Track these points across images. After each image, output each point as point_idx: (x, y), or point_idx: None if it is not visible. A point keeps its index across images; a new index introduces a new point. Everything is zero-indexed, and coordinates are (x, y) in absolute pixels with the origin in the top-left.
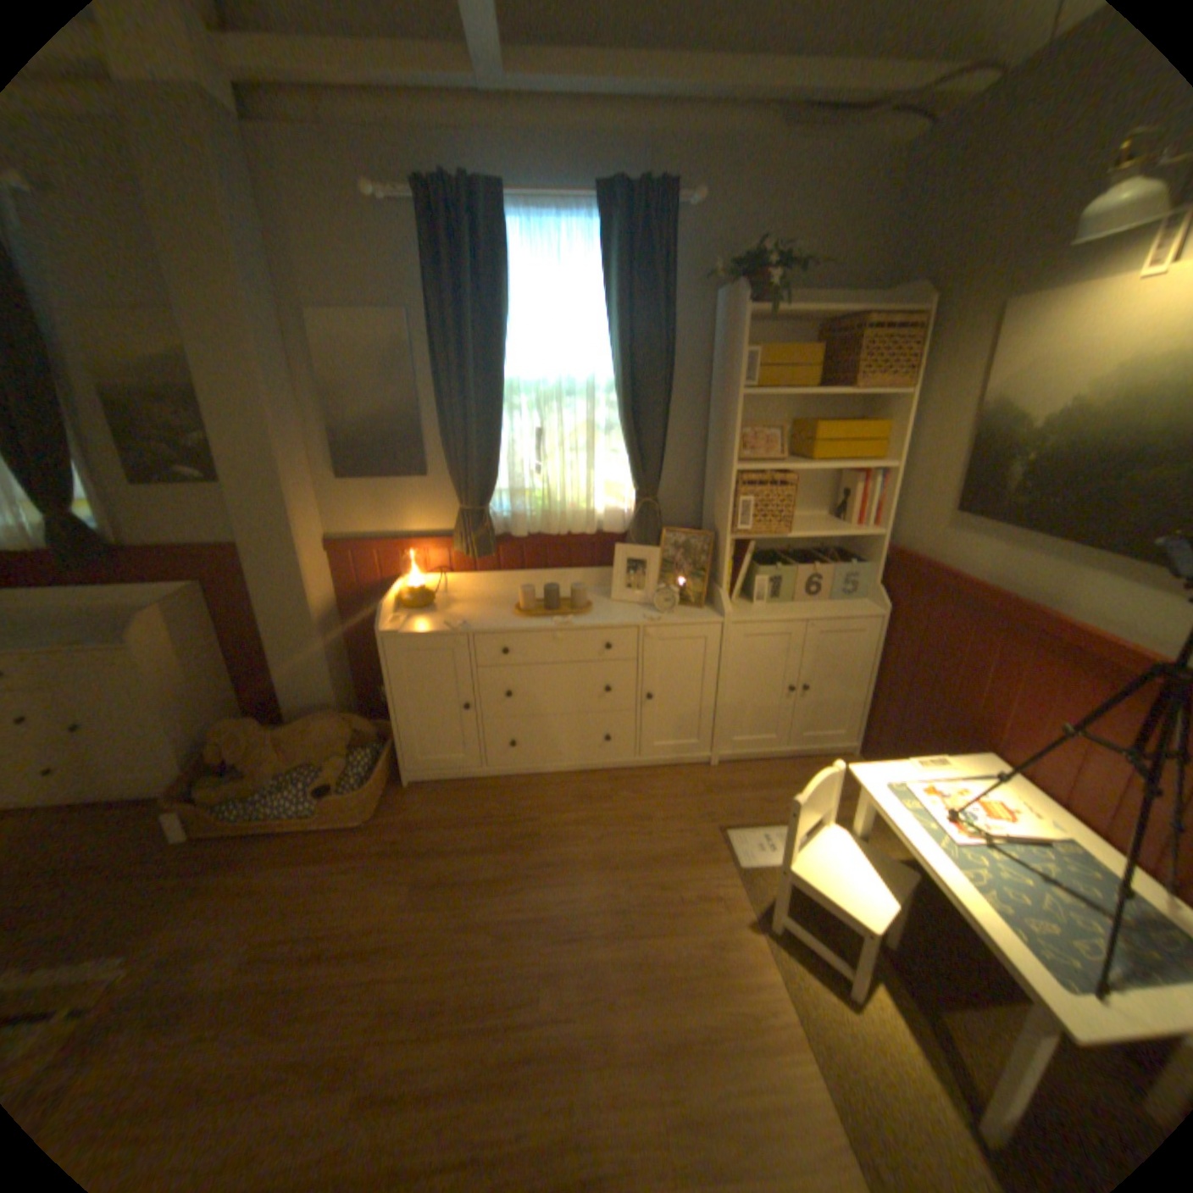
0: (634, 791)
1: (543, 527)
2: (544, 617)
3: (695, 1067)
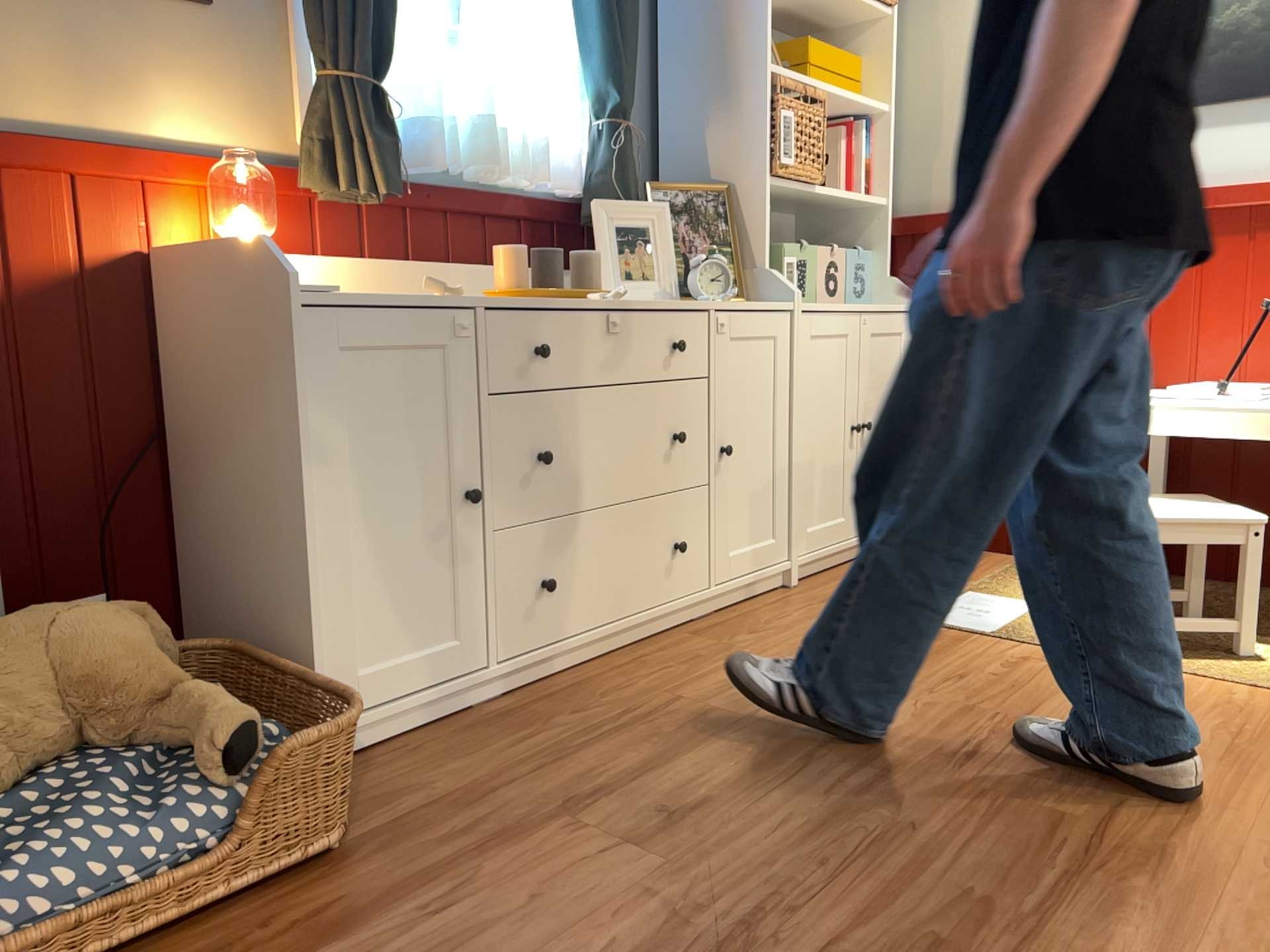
0: (746, 630)
1: (462, 159)
2: (558, 299)
3: (1262, 752)
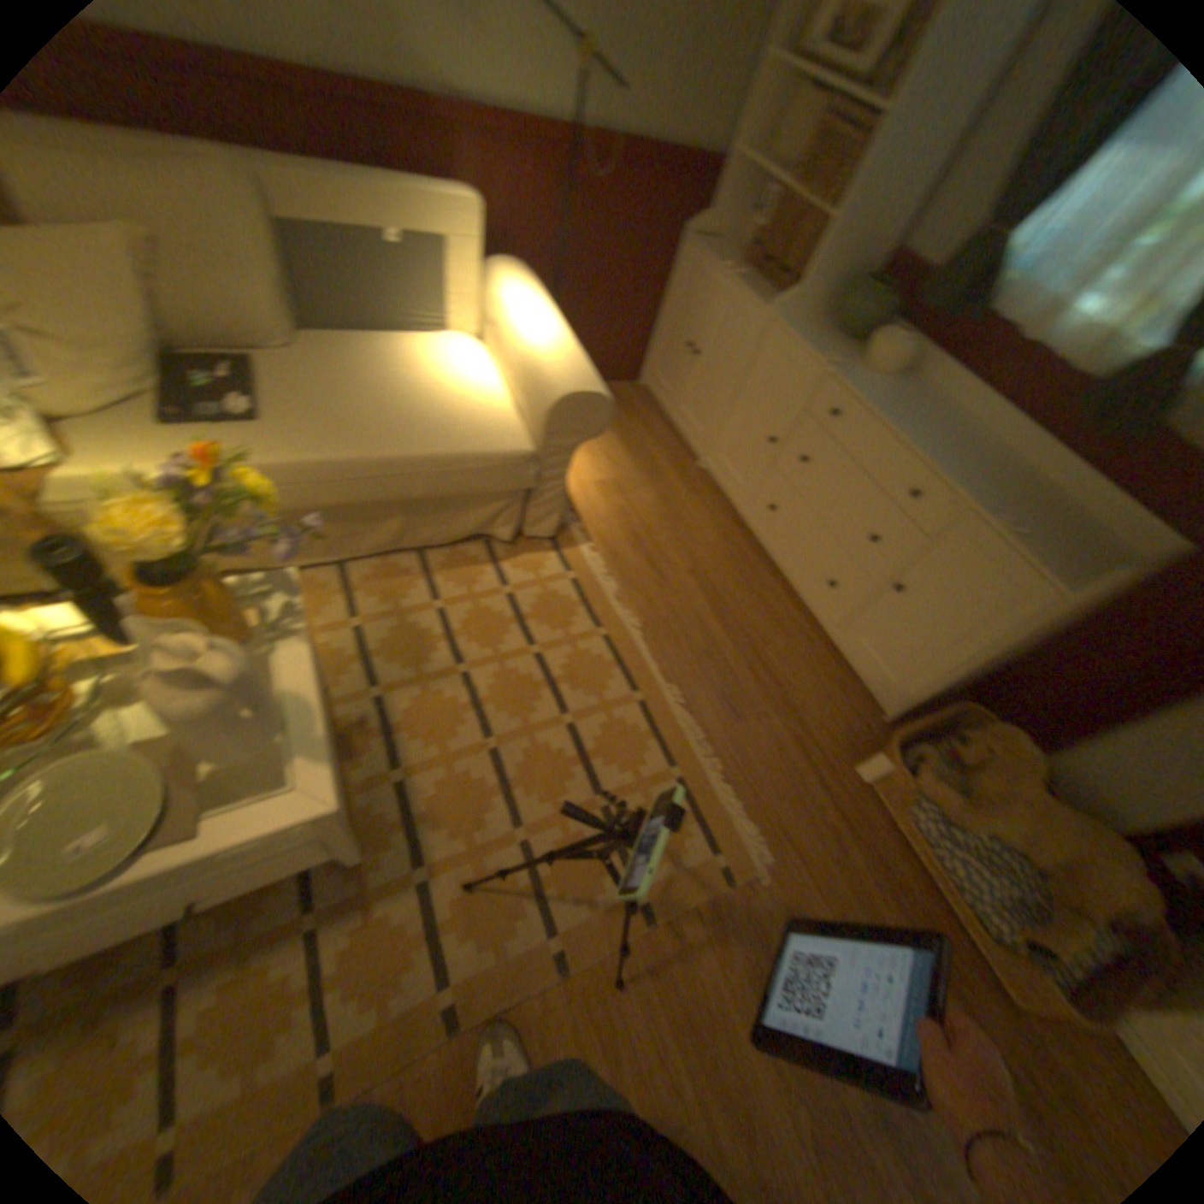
0: None
1: None
2: None
3: None
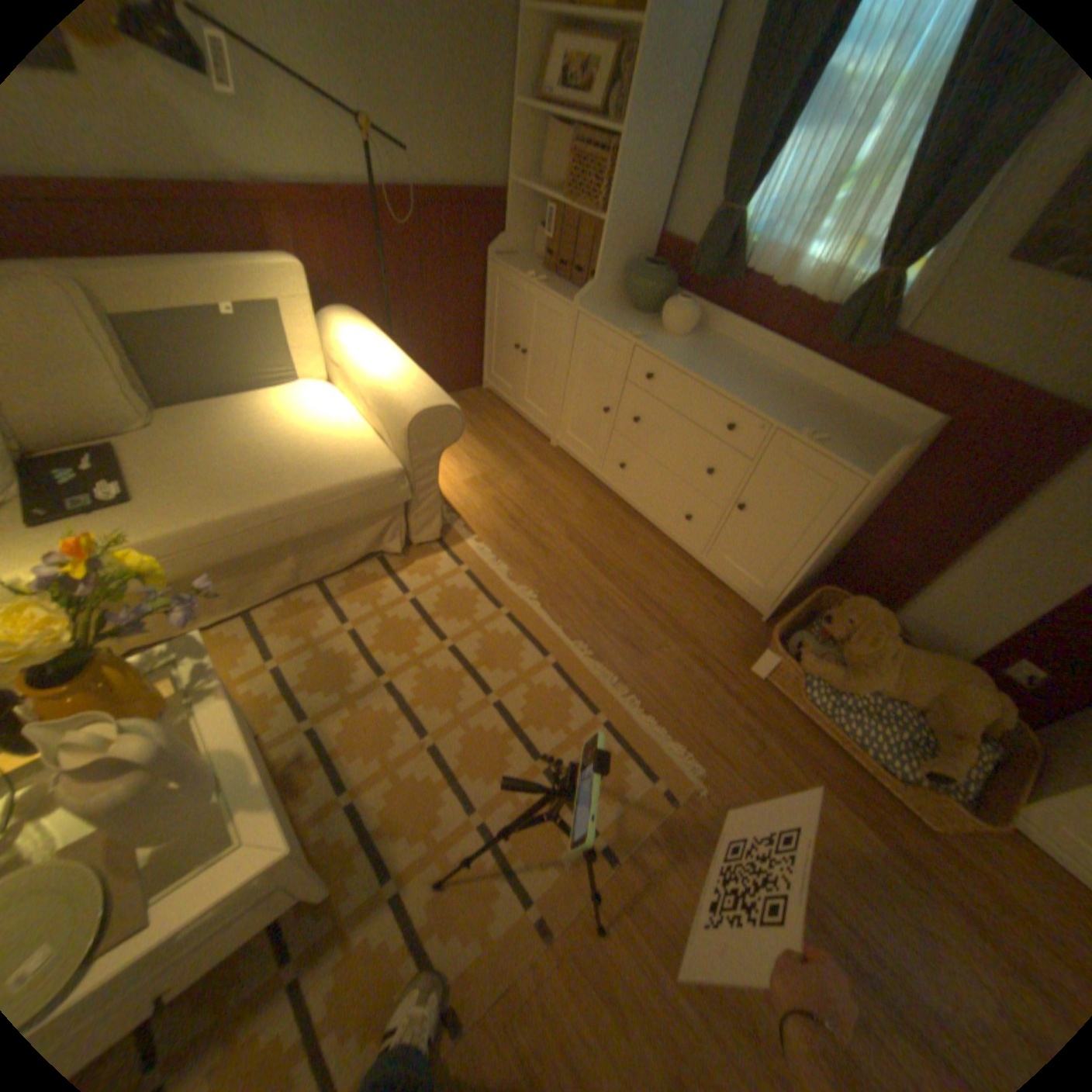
0: None
1: None
2: None
3: None
